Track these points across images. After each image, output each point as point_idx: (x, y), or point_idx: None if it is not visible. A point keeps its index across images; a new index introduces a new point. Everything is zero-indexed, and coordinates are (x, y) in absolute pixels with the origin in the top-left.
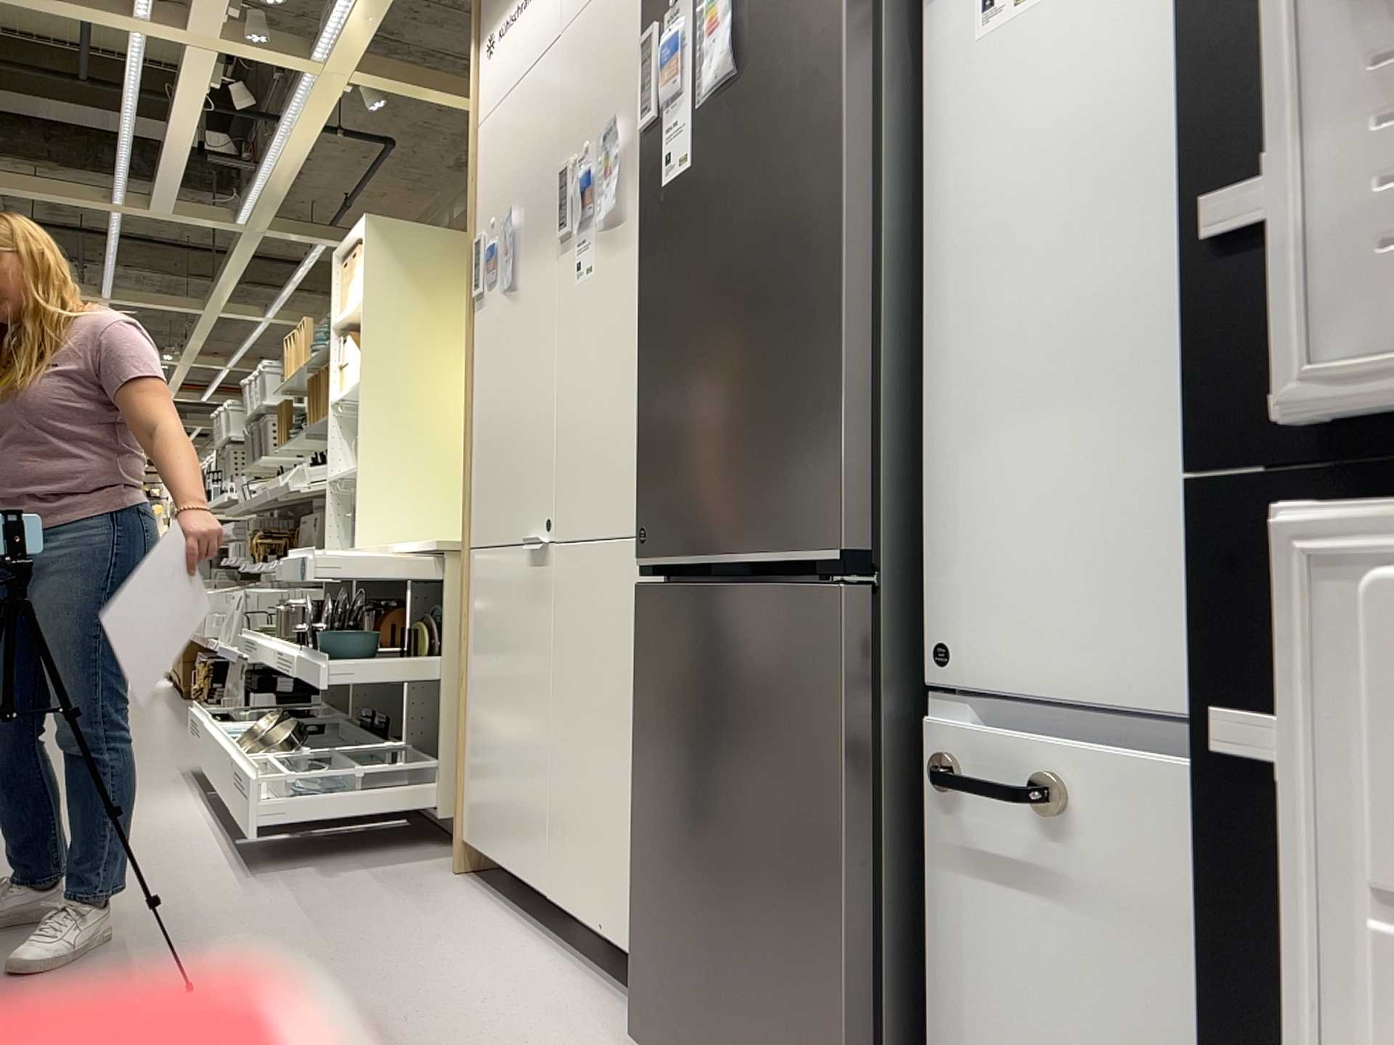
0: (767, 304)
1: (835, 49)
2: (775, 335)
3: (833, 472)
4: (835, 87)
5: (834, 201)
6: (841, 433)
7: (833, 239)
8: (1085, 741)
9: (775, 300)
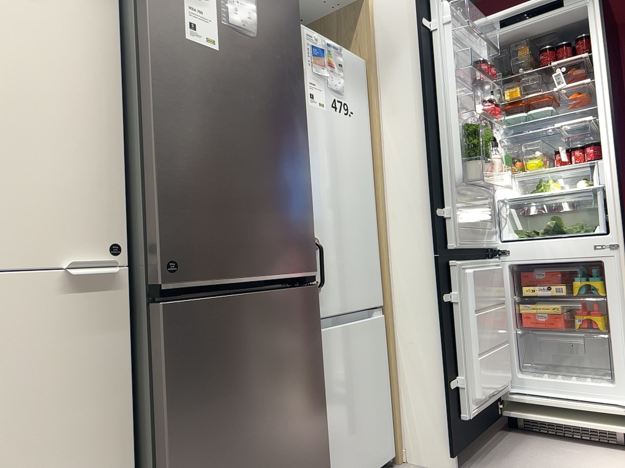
0: (277, 159)
1: (300, 77)
2: (282, 175)
3: (310, 240)
4: (301, 91)
5: (304, 135)
6: (311, 225)
7: (305, 150)
8: (335, 323)
9: (281, 159)
